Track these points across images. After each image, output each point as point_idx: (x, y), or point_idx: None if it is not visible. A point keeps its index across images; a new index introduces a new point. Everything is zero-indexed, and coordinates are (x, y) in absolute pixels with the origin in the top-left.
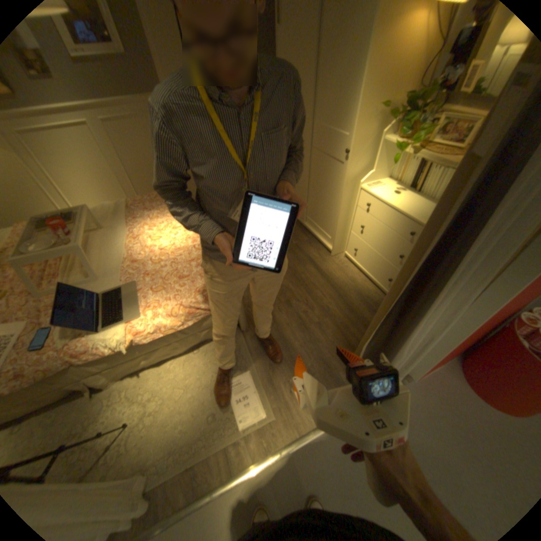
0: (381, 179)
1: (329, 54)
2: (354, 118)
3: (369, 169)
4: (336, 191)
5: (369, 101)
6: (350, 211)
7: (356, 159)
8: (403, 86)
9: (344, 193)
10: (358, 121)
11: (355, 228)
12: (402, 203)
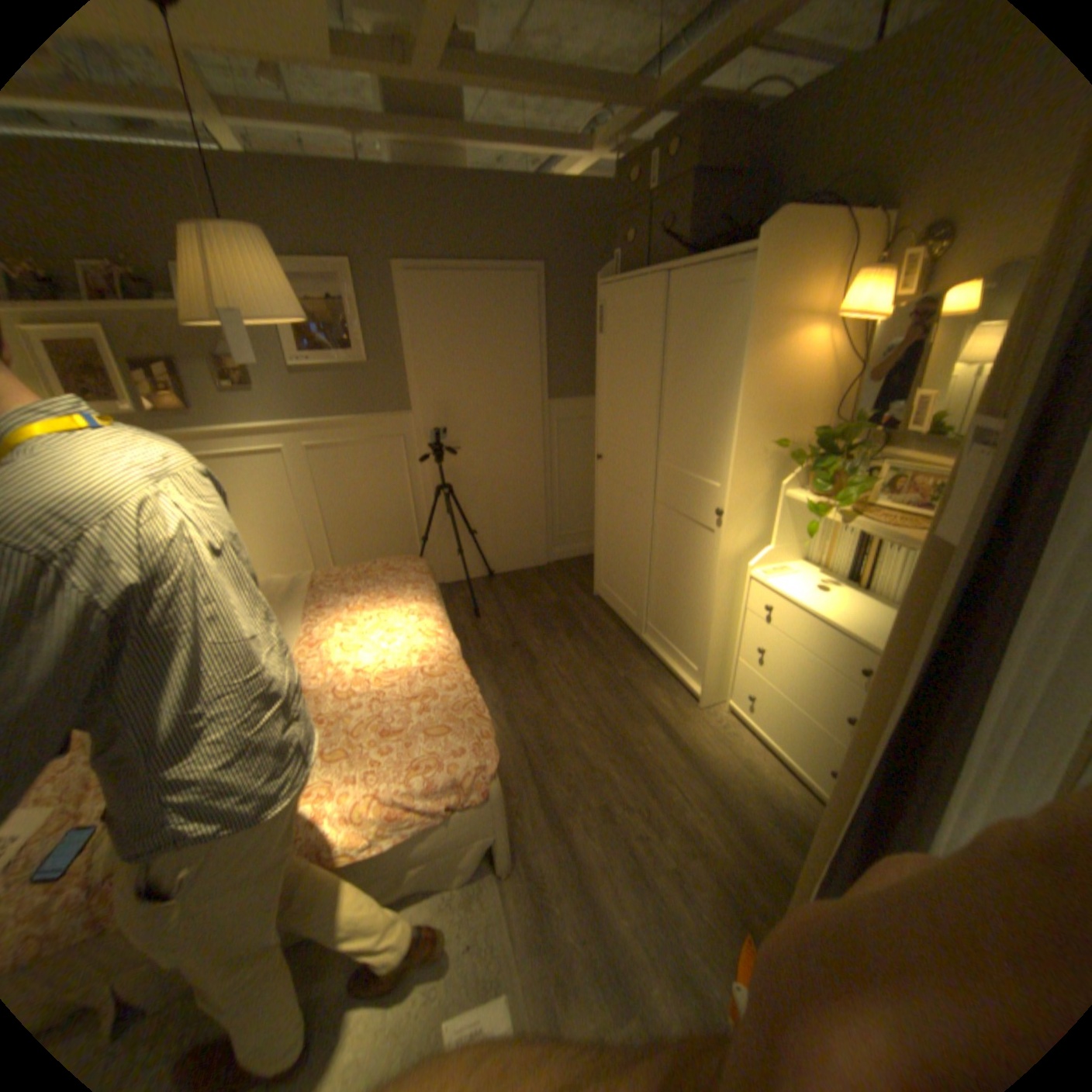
0: (789, 564)
1: (680, 374)
2: (727, 462)
3: (763, 544)
4: (704, 580)
5: (750, 439)
6: (733, 620)
7: (737, 527)
8: (807, 419)
9: (718, 584)
10: (734, 467)
11: (746, 653)
12: (836, 610)
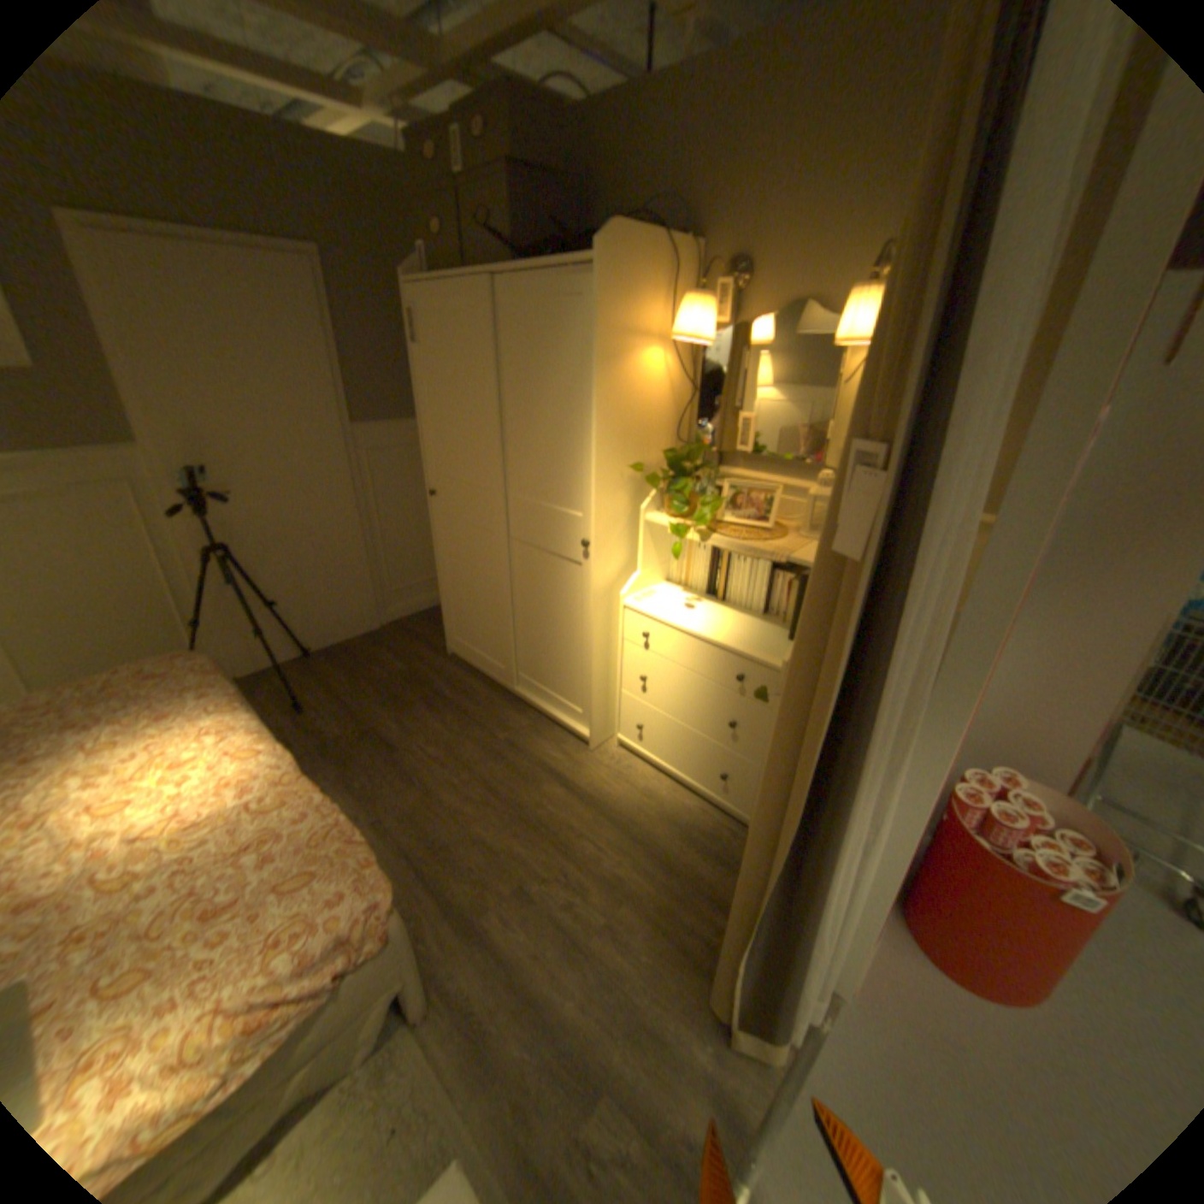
0: (654, 587)
1: (520, 394)
2: (586, 490)
3: (628, 571)
4: (576, 617)
5: (607, 465)
6: (611, 653)
7: (604, 557)
8: (653, 442)
9: (593, 619)
10: (595, 495)
11: (628, 683)
12: (705, 625)
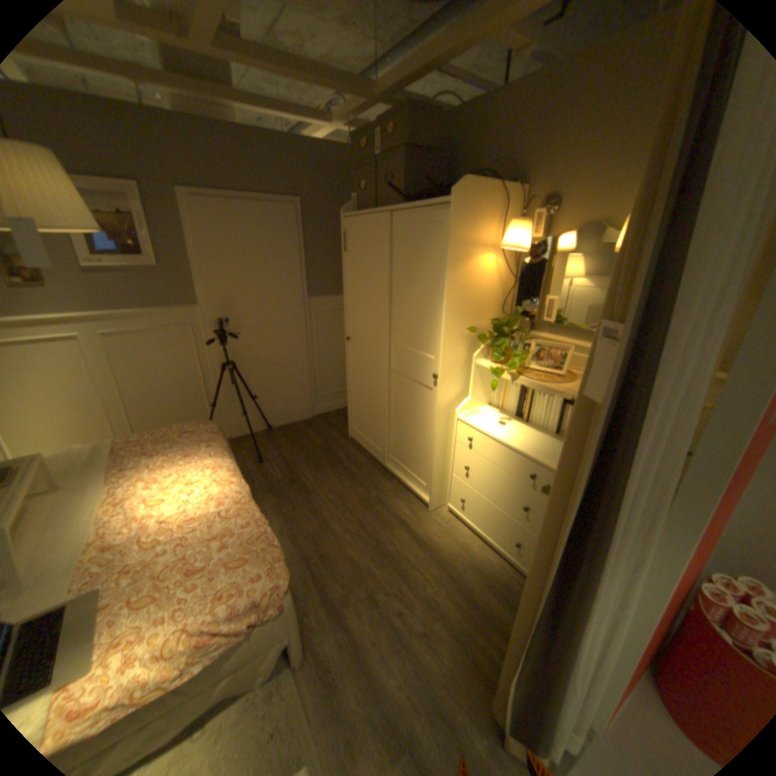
0: (480, 408)
1: (402, 281)
2: (438, 342)
3: (463, 395)
4: (427, 422)
5: (452, 326)
6: (447, 448)
7: (447, 385)
8: (485, 313)
9: (436, 425)
10: (443, 345)
11: (457, 470)
12: (511, 437)
